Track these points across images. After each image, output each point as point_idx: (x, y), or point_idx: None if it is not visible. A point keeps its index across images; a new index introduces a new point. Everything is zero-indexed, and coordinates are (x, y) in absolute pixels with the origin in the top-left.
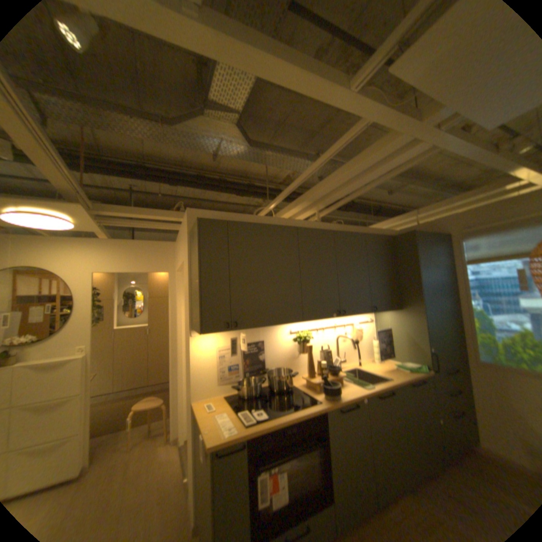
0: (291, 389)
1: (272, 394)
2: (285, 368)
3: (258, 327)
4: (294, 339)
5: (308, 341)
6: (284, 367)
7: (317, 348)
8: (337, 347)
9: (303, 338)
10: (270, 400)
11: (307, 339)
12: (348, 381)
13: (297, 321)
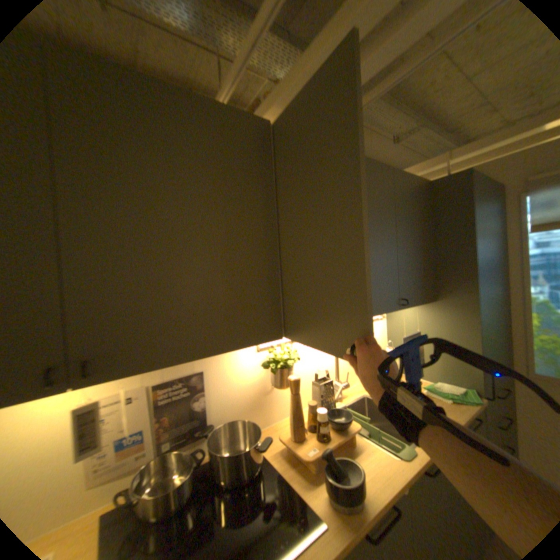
0: (259, 468)
1: (217, 488)
2: (248, 422)
3: (171, 364)
4: (265, 364)
5: (292, 364)
6: (247, 418)
7: (306, 373)
8: (338, 365)
9: (282, 359)
10: (212, 508)
11: (290, 361)
12: (362, 434)
13: (271, 336)
